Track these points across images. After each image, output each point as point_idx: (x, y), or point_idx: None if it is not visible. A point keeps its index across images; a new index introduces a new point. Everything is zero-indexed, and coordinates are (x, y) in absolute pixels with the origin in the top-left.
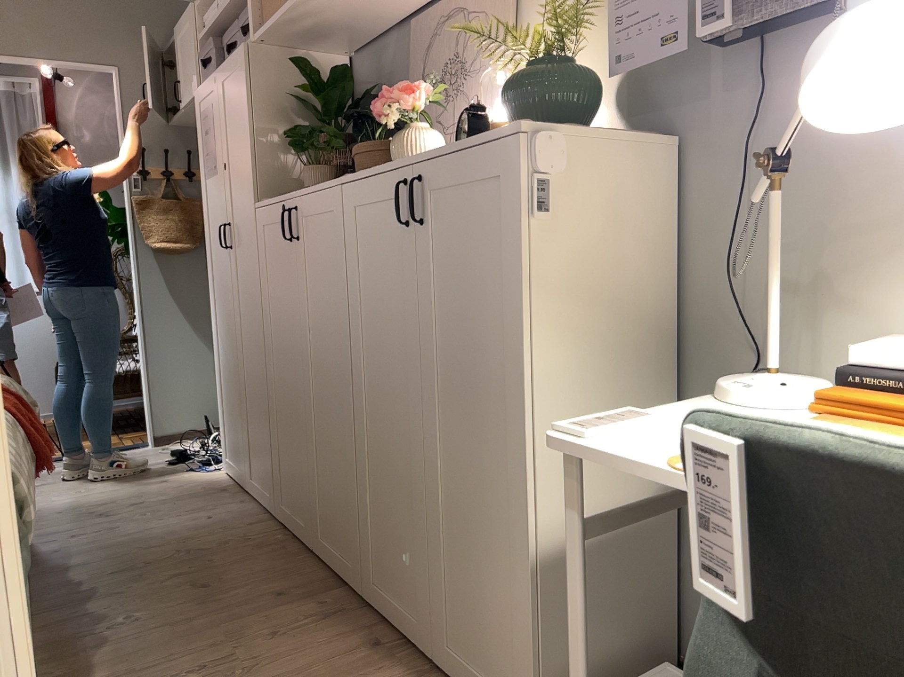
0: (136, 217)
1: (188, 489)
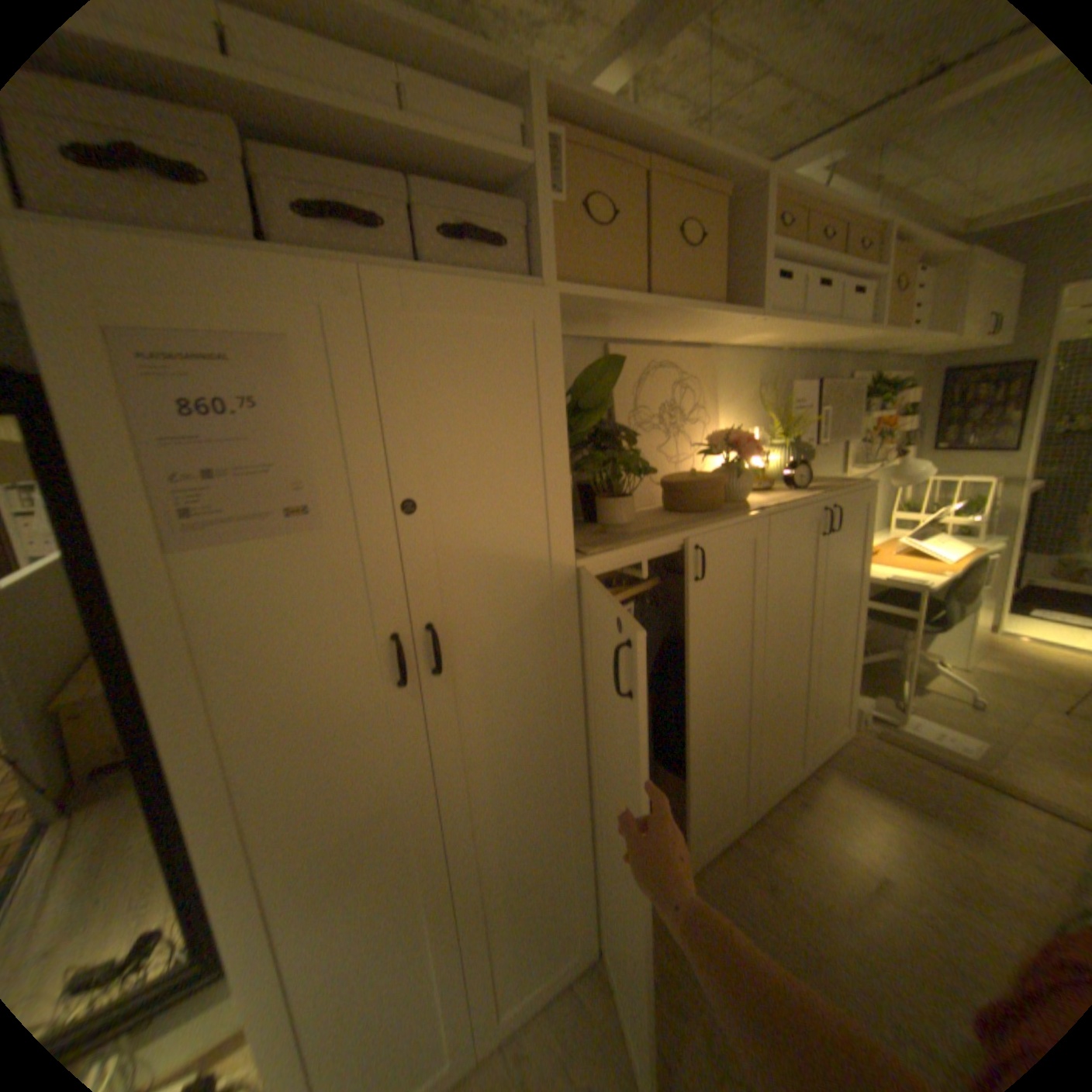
0: None
1: None
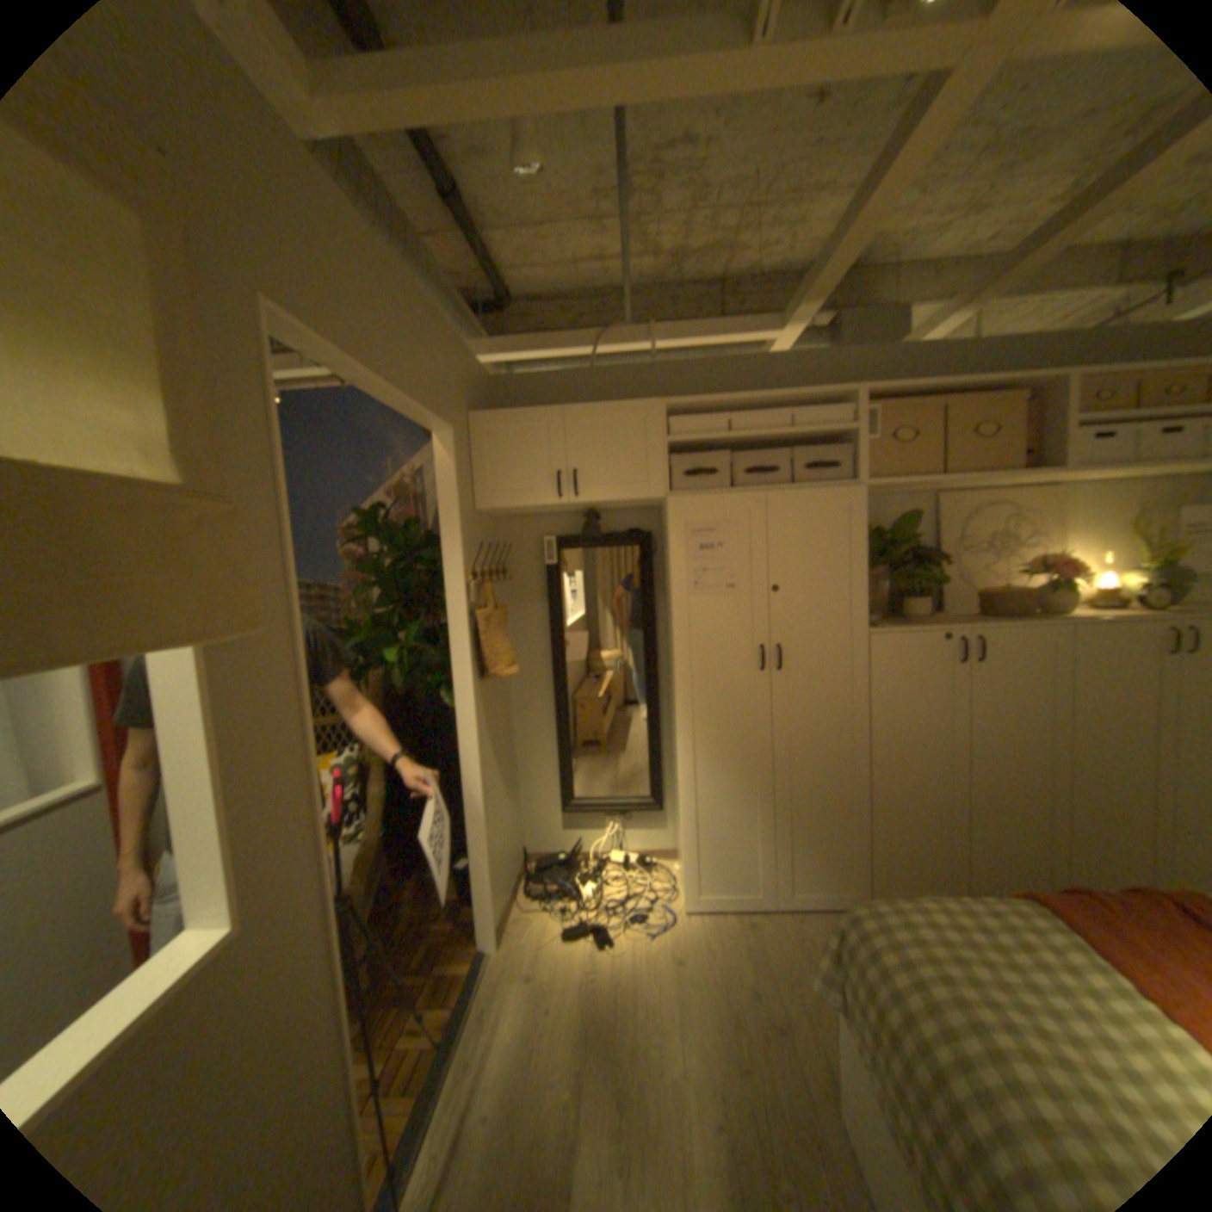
0: (469, 639)
1: (730, 950)
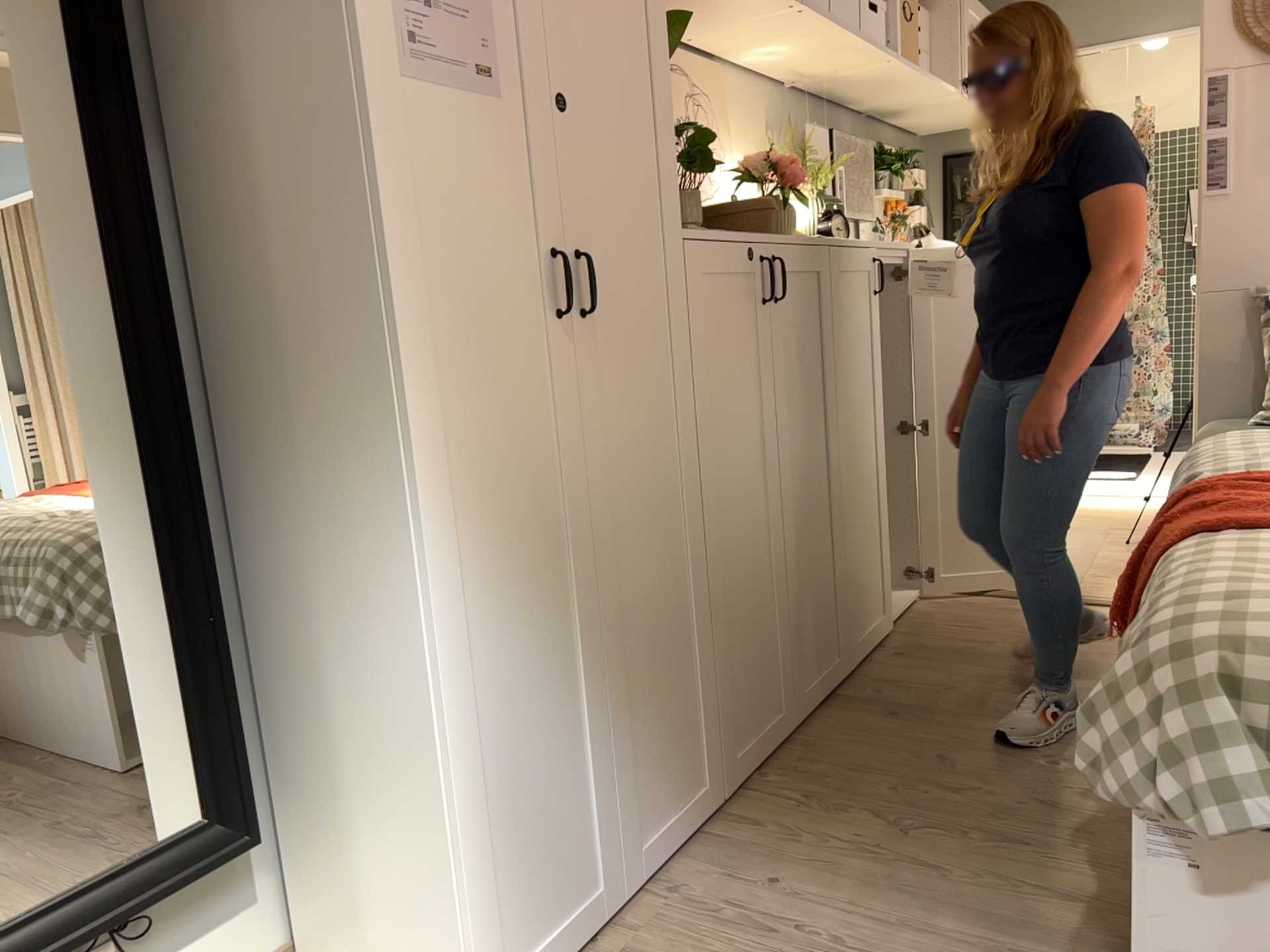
0: None
1: None
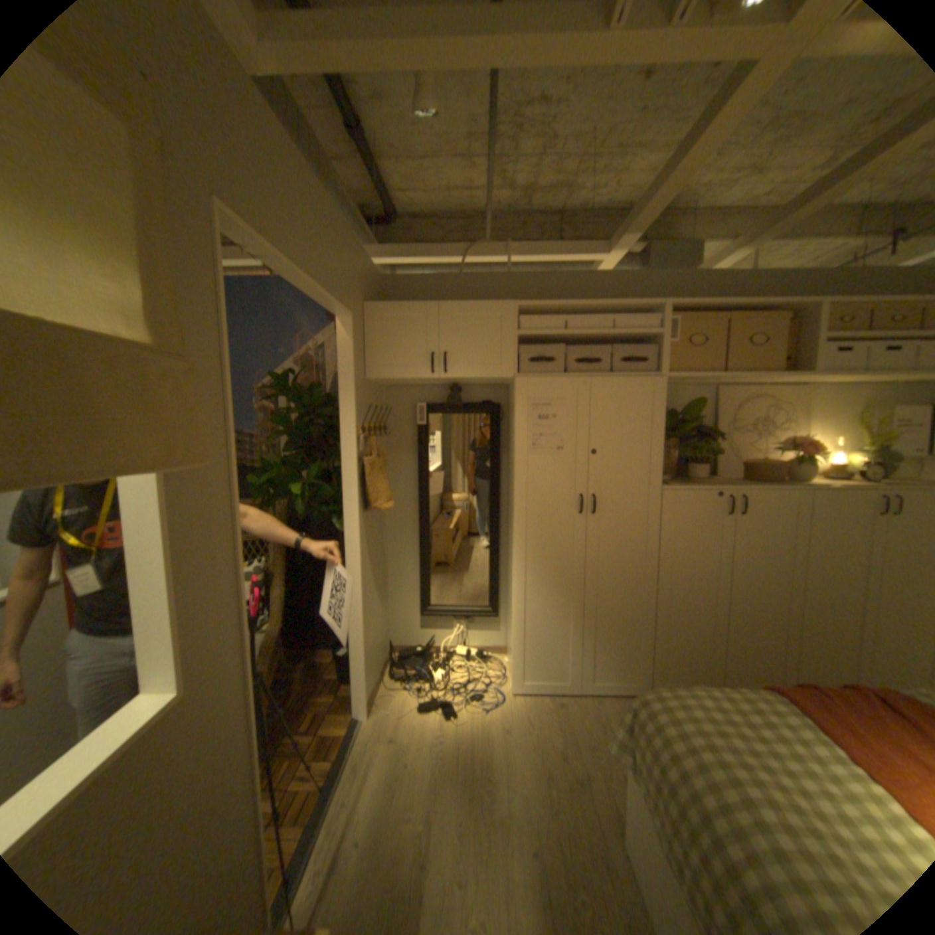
0: (358, 479)
1: (545, 723)
